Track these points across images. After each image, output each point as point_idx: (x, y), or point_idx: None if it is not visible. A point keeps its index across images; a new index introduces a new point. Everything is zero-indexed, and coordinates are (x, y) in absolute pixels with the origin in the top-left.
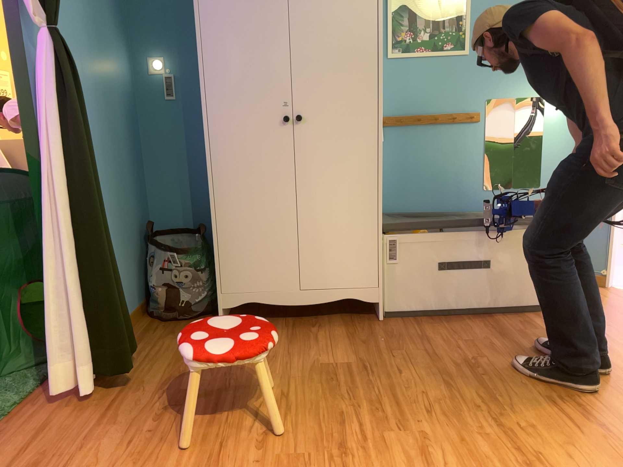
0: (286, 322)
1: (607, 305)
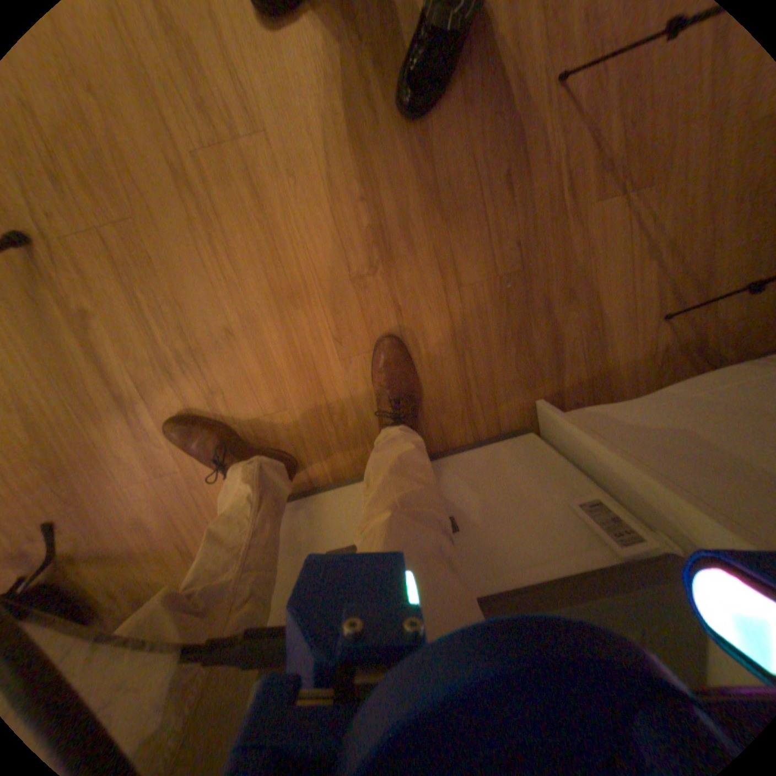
0: (707, 362)
1: (108, 561)
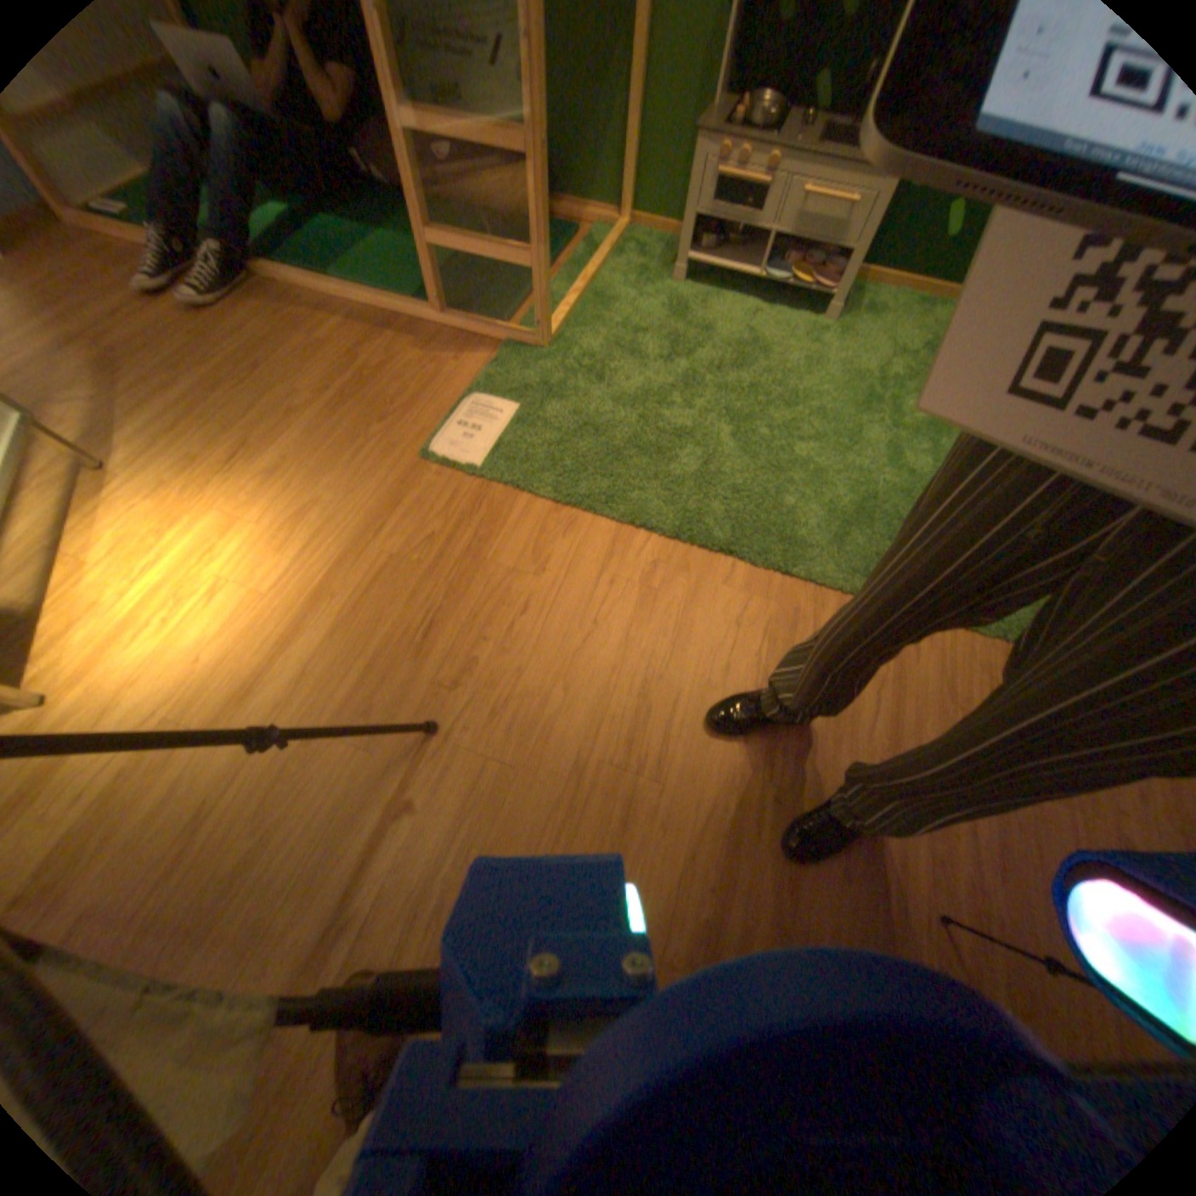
0: None
1: None
